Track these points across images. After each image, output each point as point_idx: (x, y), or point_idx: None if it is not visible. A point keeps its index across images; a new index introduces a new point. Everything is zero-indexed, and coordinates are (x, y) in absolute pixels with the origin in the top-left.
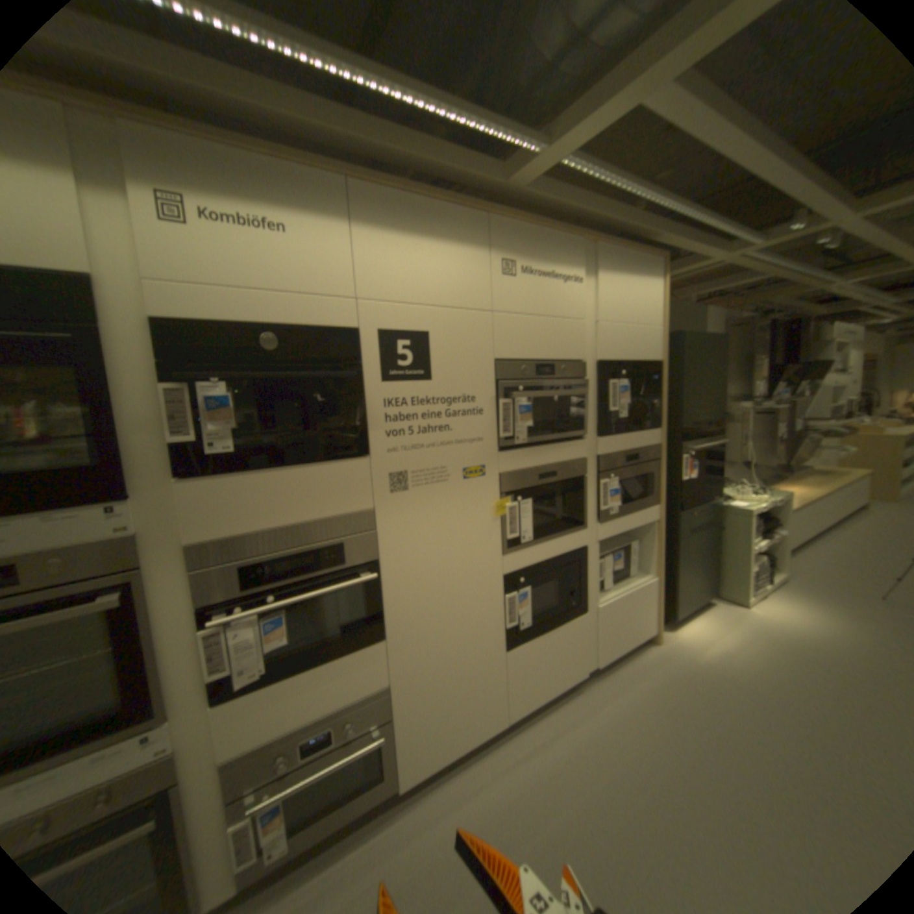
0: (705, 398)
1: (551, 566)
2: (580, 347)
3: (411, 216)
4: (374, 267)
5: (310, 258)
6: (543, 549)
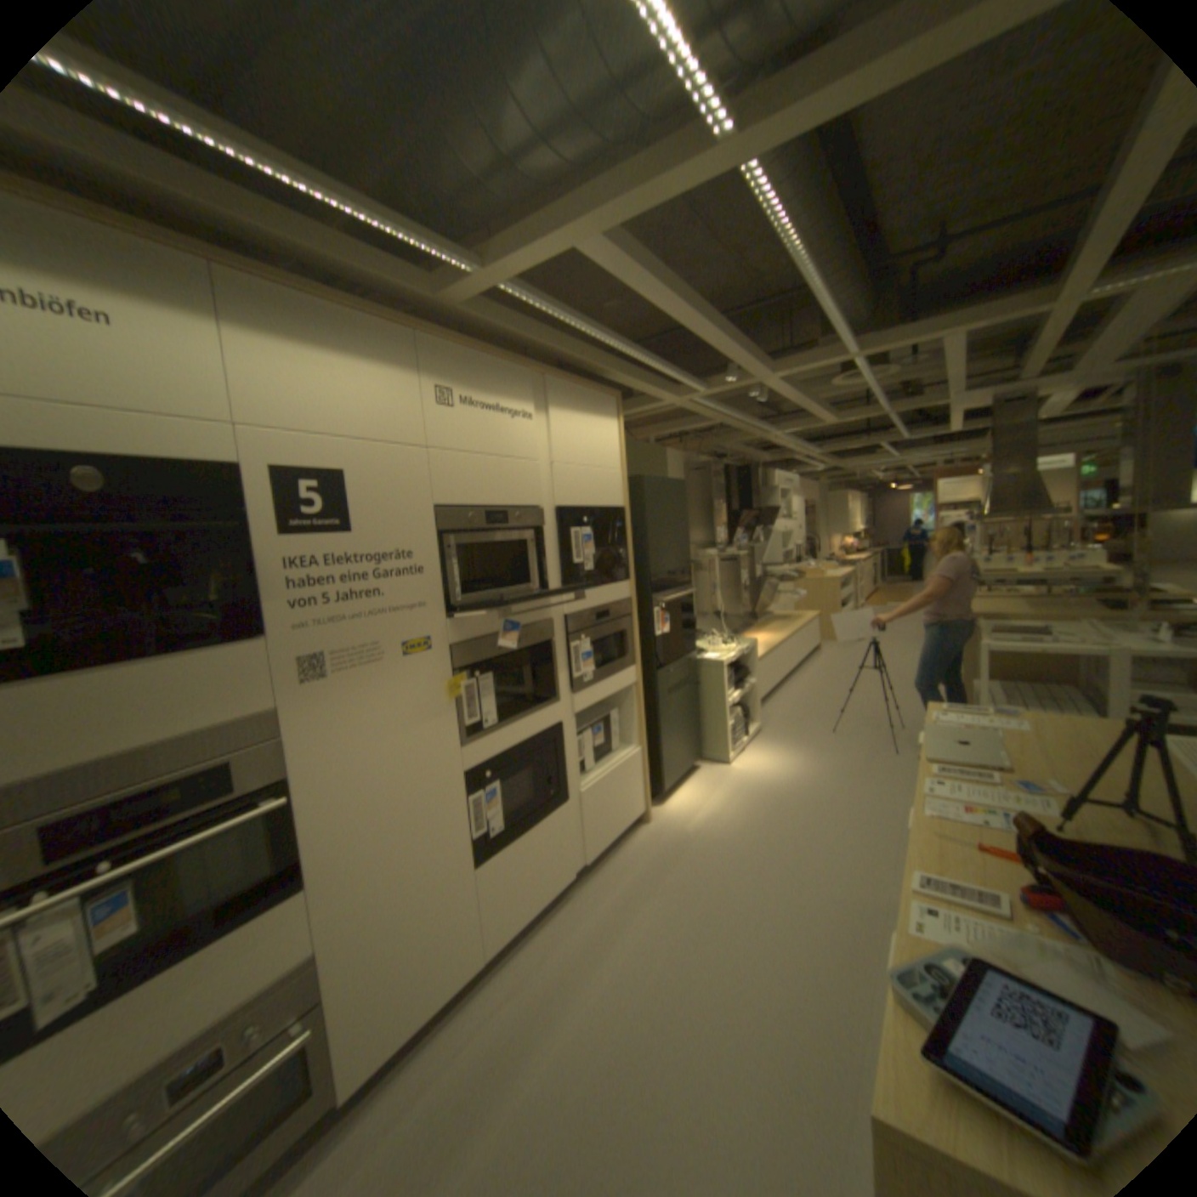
0: (669, 547)
1: (522, 751)
2: (535, 492)
3: (309, 324)
4: (259, 385)
5: (155, 365)
6: (510, 733)
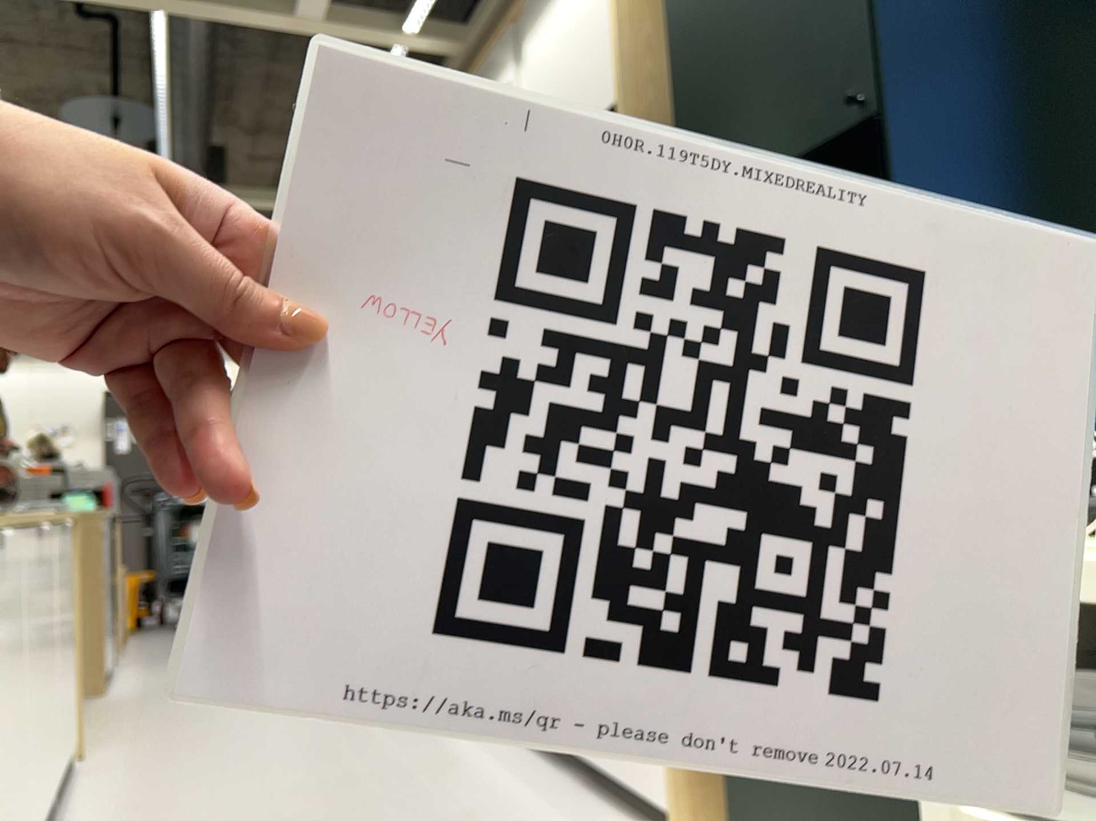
0: (757, 101)
1: None
2: None
3: None
4: None
5: None
6: None
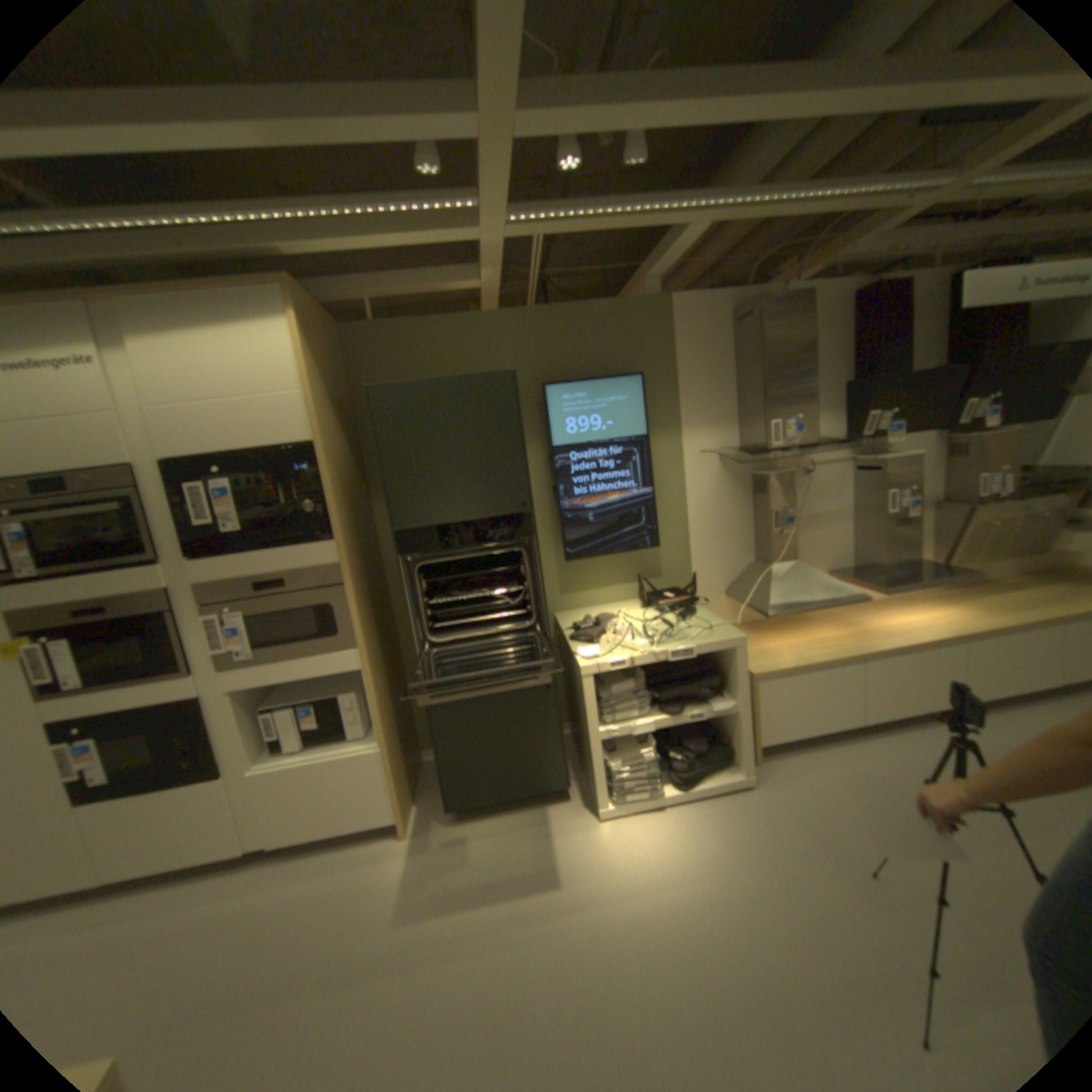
0: (451, 485)
1: (125, 720)
2: (110, 449)
3: None
4: None
5: None
6: (105, 700)
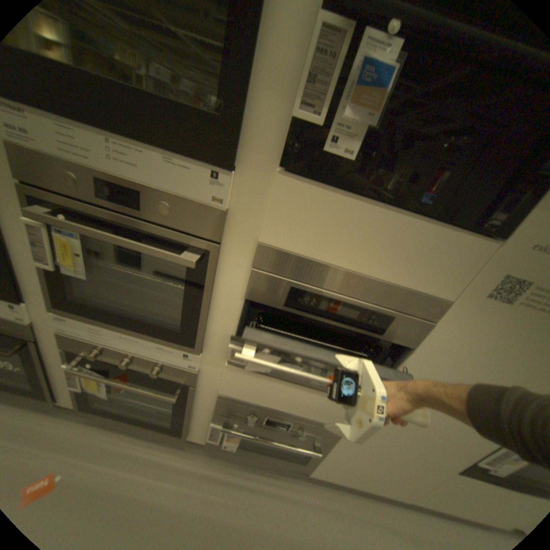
0: None
1: None
2: None
3: None
4: None
5: None
6: None
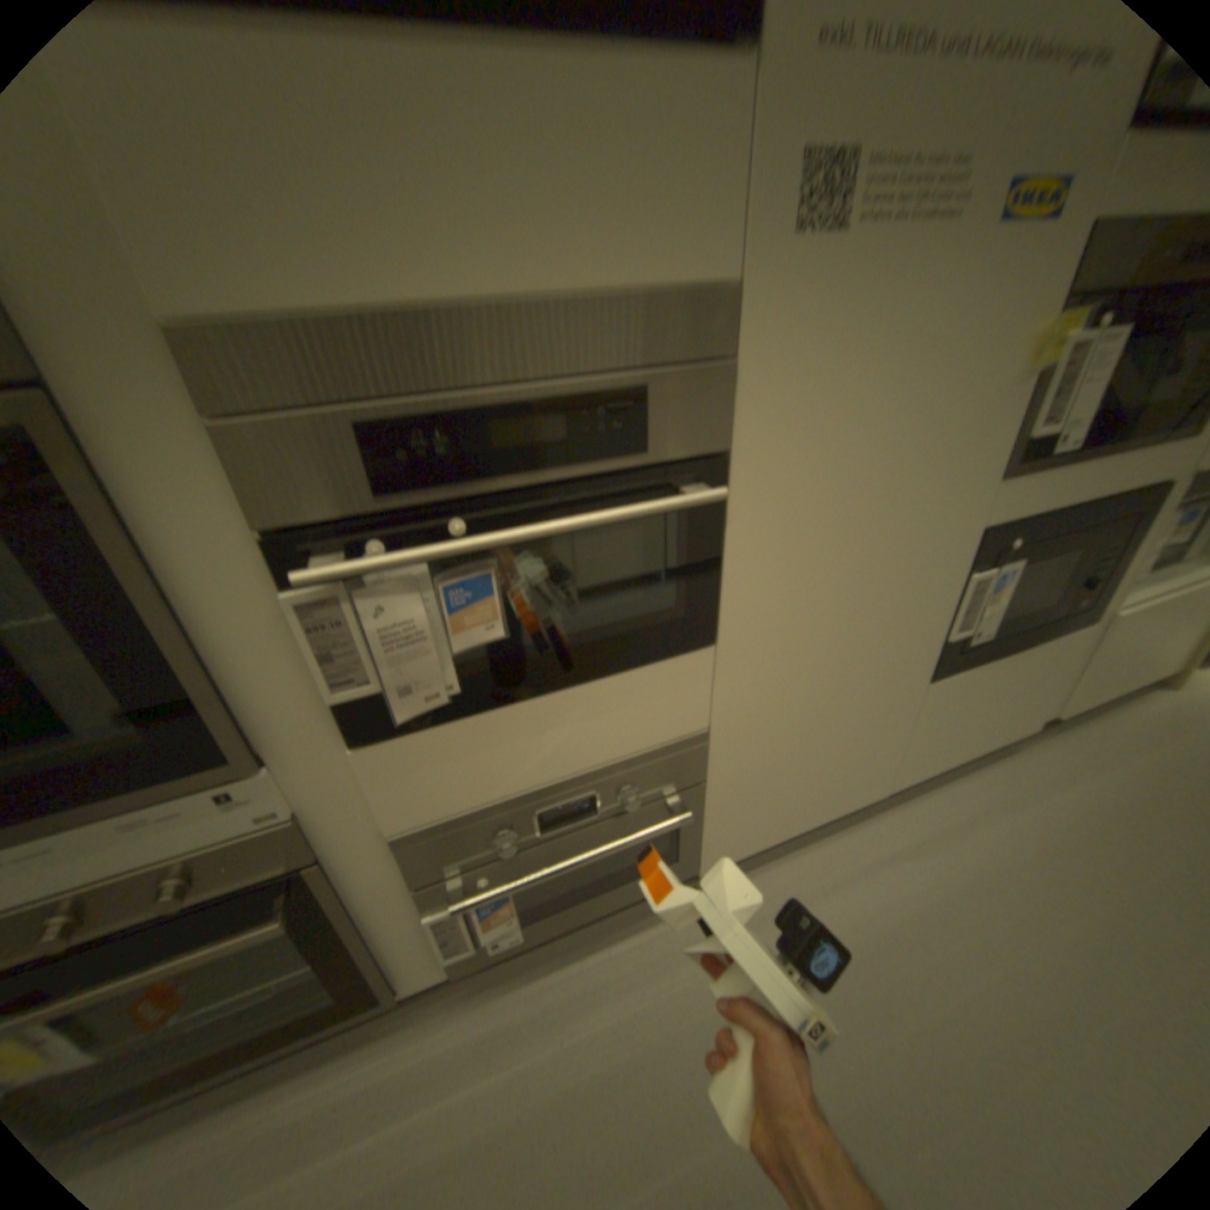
0: None
1: (1087, 517)
2: None
3: None
4: None
5: None
6: (1089, 475)
